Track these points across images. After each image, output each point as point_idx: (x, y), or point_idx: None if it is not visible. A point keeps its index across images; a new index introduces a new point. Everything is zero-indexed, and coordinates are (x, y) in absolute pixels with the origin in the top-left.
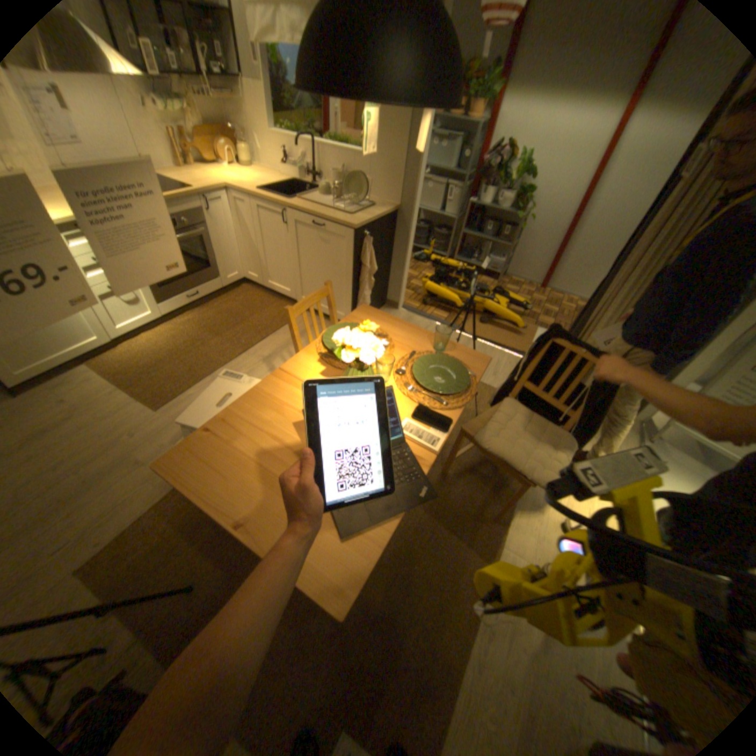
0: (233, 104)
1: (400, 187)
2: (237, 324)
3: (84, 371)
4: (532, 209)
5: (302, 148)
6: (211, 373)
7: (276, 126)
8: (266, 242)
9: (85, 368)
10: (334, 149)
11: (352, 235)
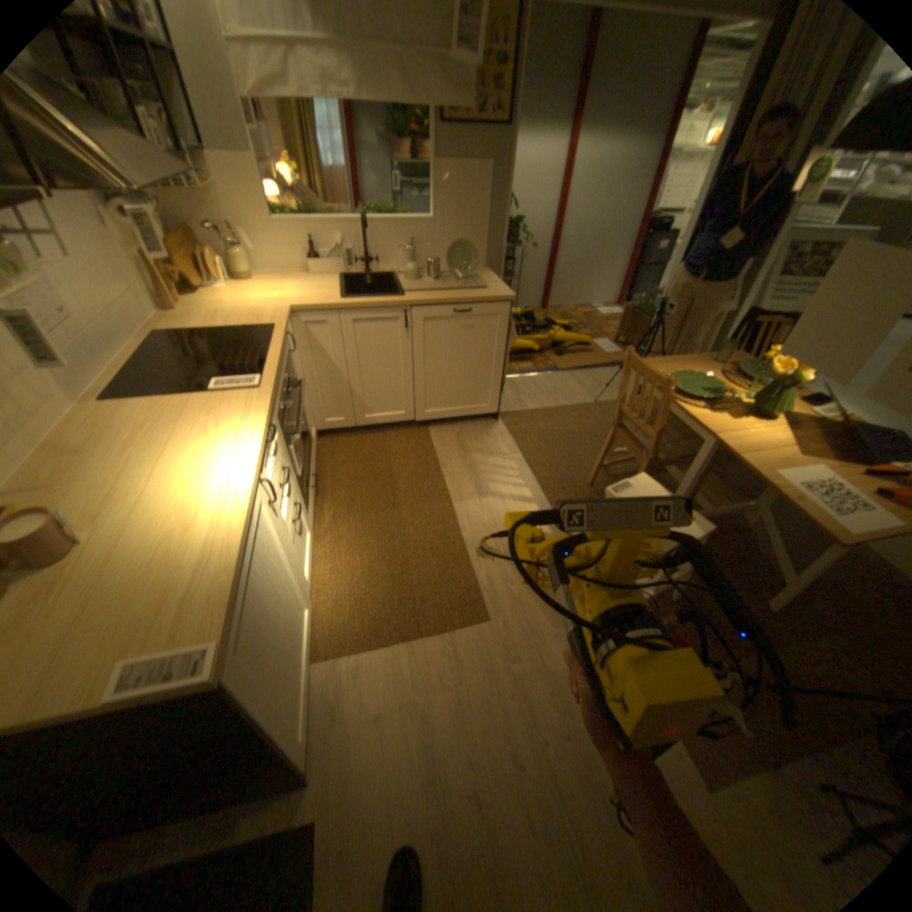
0: (185, 193)
1: (483, 247)
2: (392, 483)
3: (331, 669)
4: (516, 240)
5: (335, 232)
6: (466, 543)
7: (271, 212)
8: (364, 365)
9: (324, 666)
10: (389, 223)
11: (507, 309)
